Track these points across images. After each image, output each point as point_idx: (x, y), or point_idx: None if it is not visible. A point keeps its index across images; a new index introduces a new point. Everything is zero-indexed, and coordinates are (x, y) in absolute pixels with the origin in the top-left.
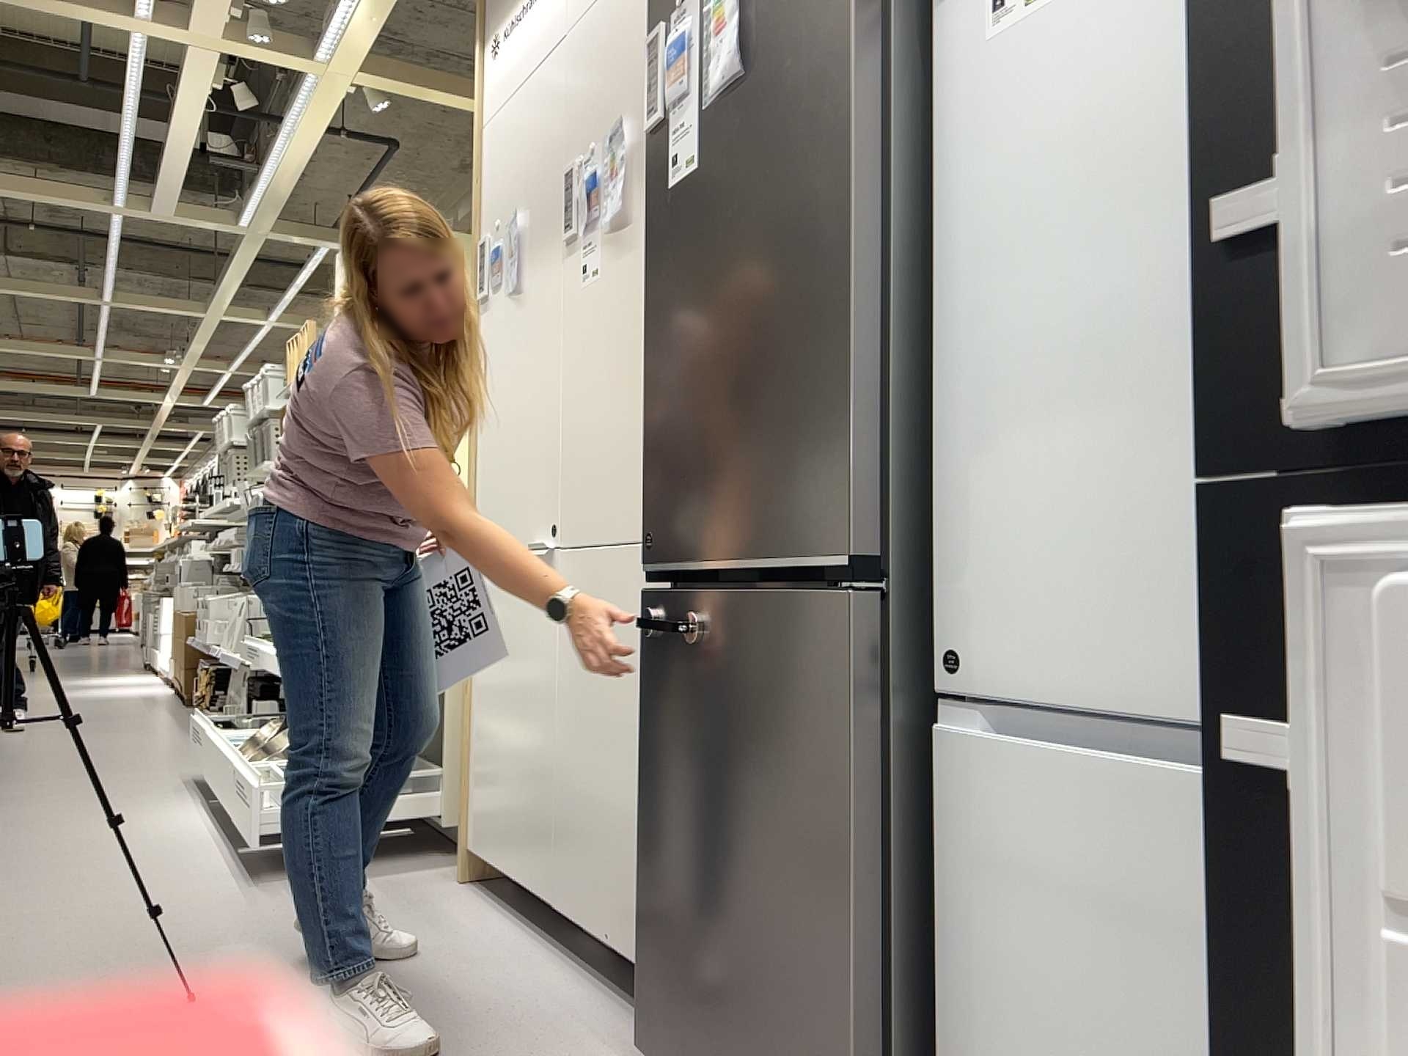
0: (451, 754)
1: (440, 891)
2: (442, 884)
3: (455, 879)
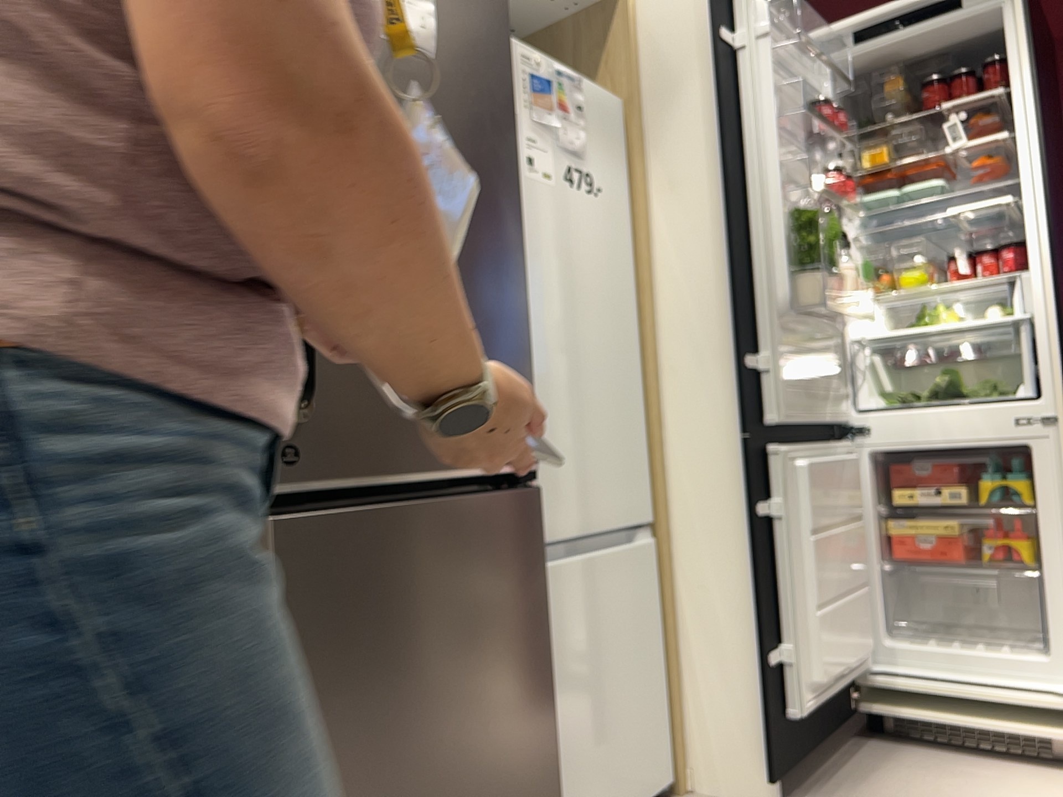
0: None
1: None
2: None
3: None
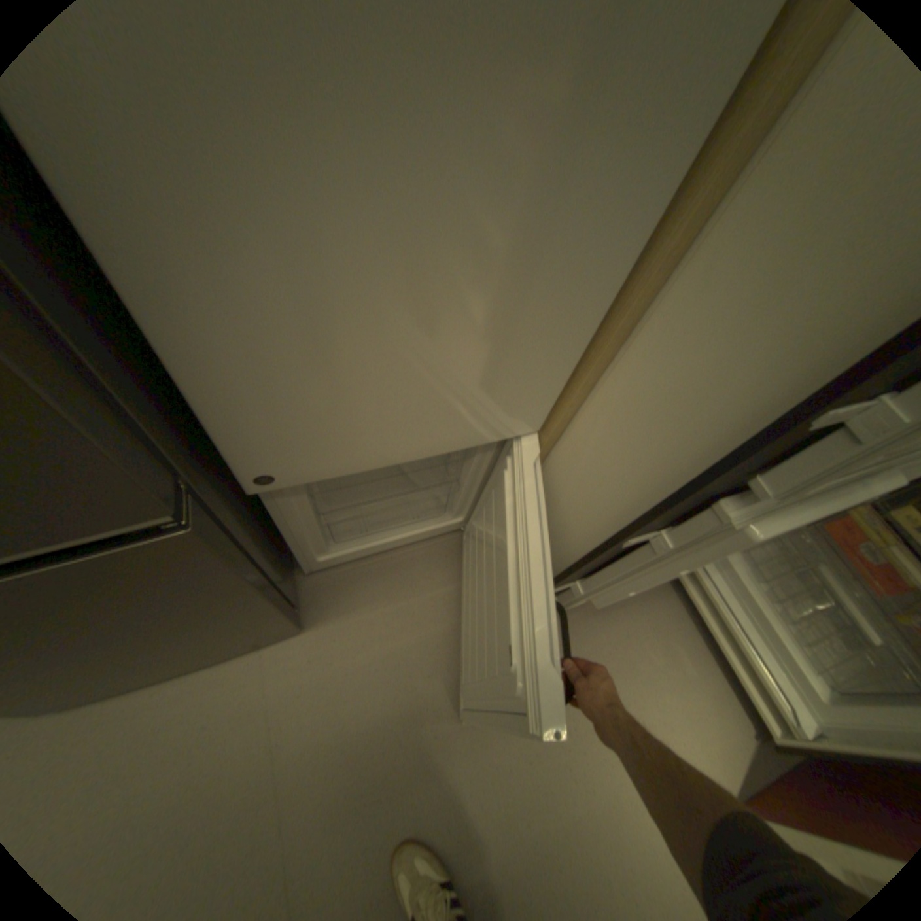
0: None
1: None
2: None
3: None
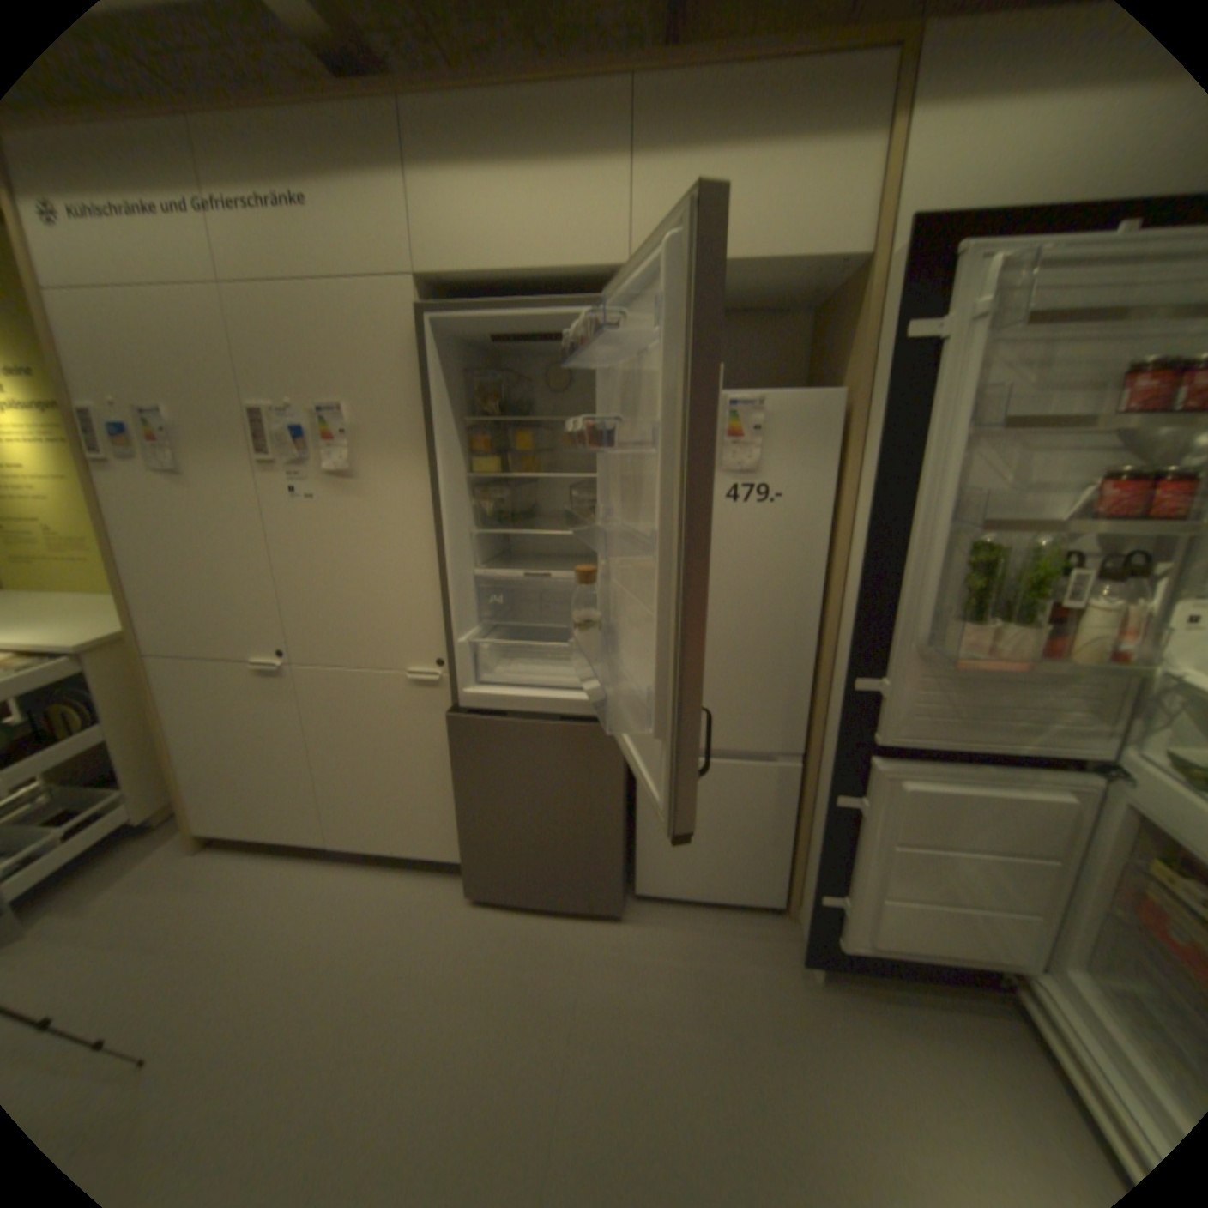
0: (129, 779)
1: (187, 869)
2: (178, 862)
3: (182, 854)
